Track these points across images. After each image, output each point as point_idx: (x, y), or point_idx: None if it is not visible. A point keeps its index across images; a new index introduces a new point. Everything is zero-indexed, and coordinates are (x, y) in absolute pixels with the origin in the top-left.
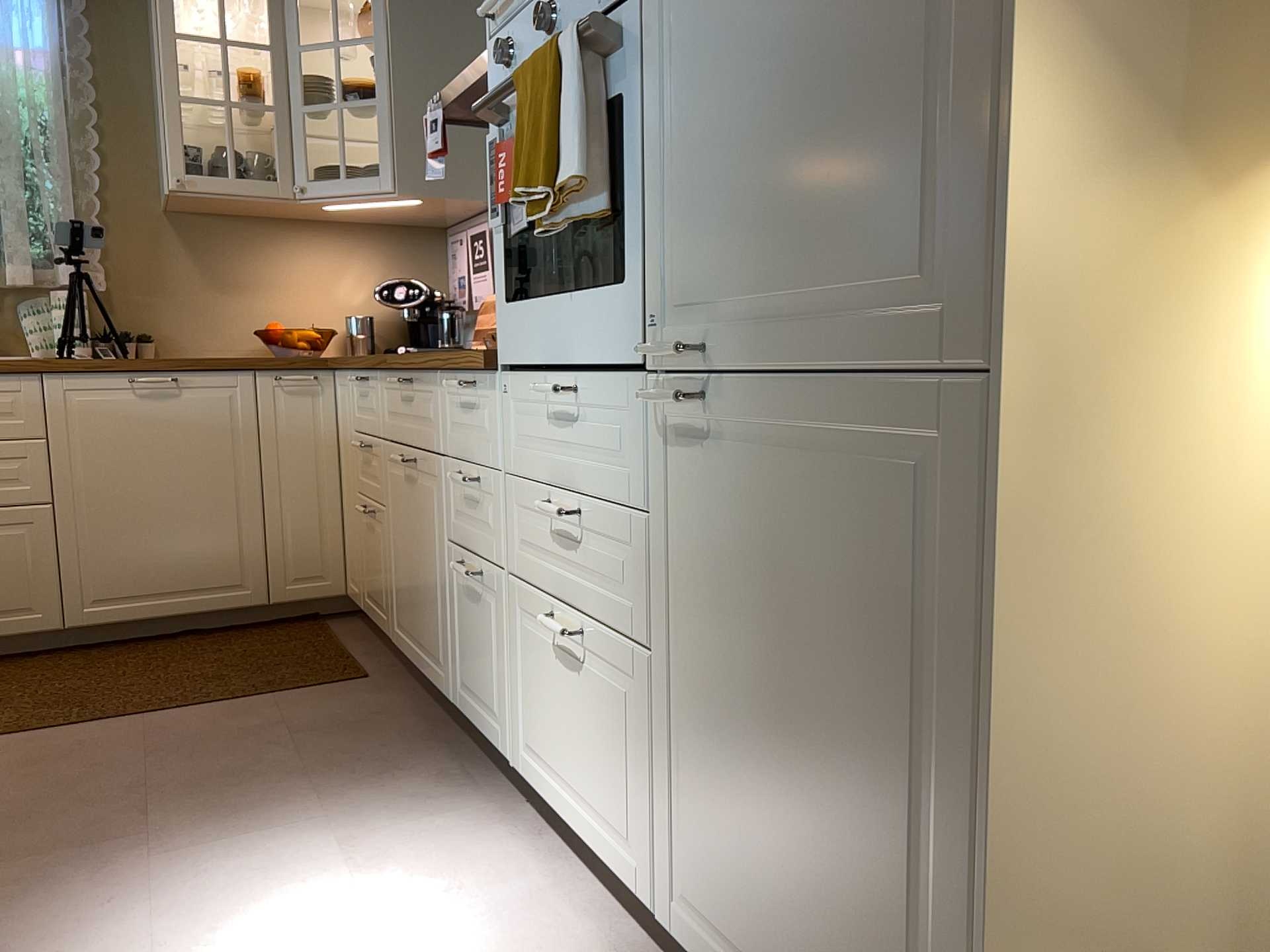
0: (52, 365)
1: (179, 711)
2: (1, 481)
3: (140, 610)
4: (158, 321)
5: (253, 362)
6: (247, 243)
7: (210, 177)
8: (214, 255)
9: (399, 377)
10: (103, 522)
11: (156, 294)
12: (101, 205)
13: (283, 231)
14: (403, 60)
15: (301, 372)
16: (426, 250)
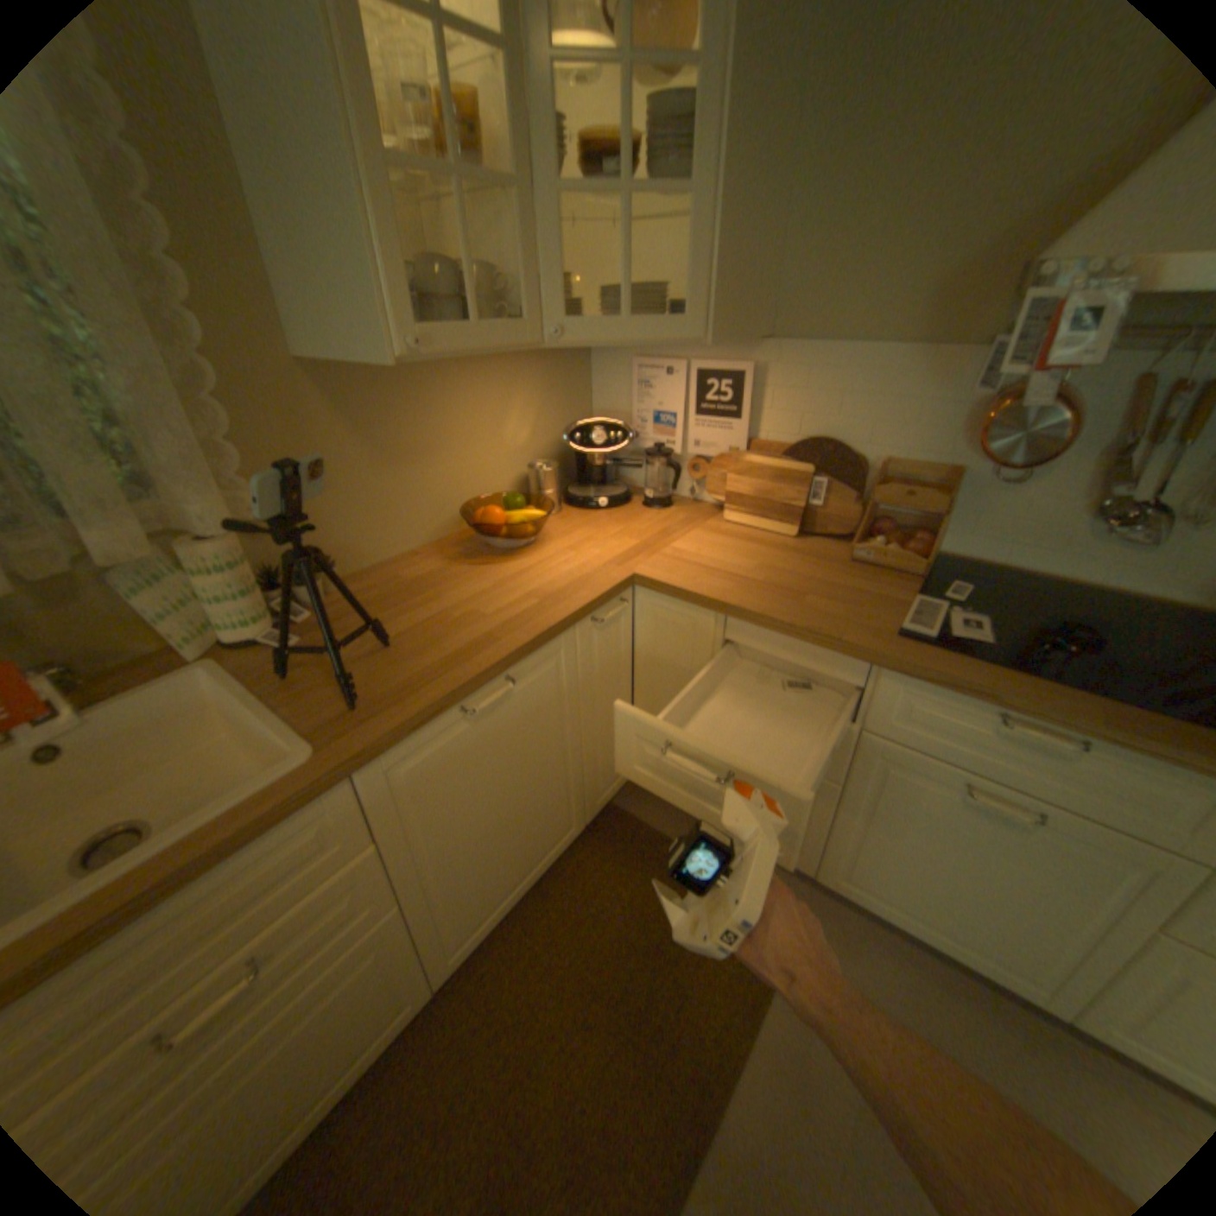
0: (369, 754)
1: (733, 1100)
2: (333, 933)
3: (497, 919)
4: (327, 532)
5: (580, 616)
6: (411, 392)
7: (447, 326)
8: (375, 419)
9: (1013, 716)
10: (456, 877)
11: (316, 495)
12: (213, 373)
13: (448, 368)
14: (736, 112)
15: (611, 602)
16: (576, 367)
